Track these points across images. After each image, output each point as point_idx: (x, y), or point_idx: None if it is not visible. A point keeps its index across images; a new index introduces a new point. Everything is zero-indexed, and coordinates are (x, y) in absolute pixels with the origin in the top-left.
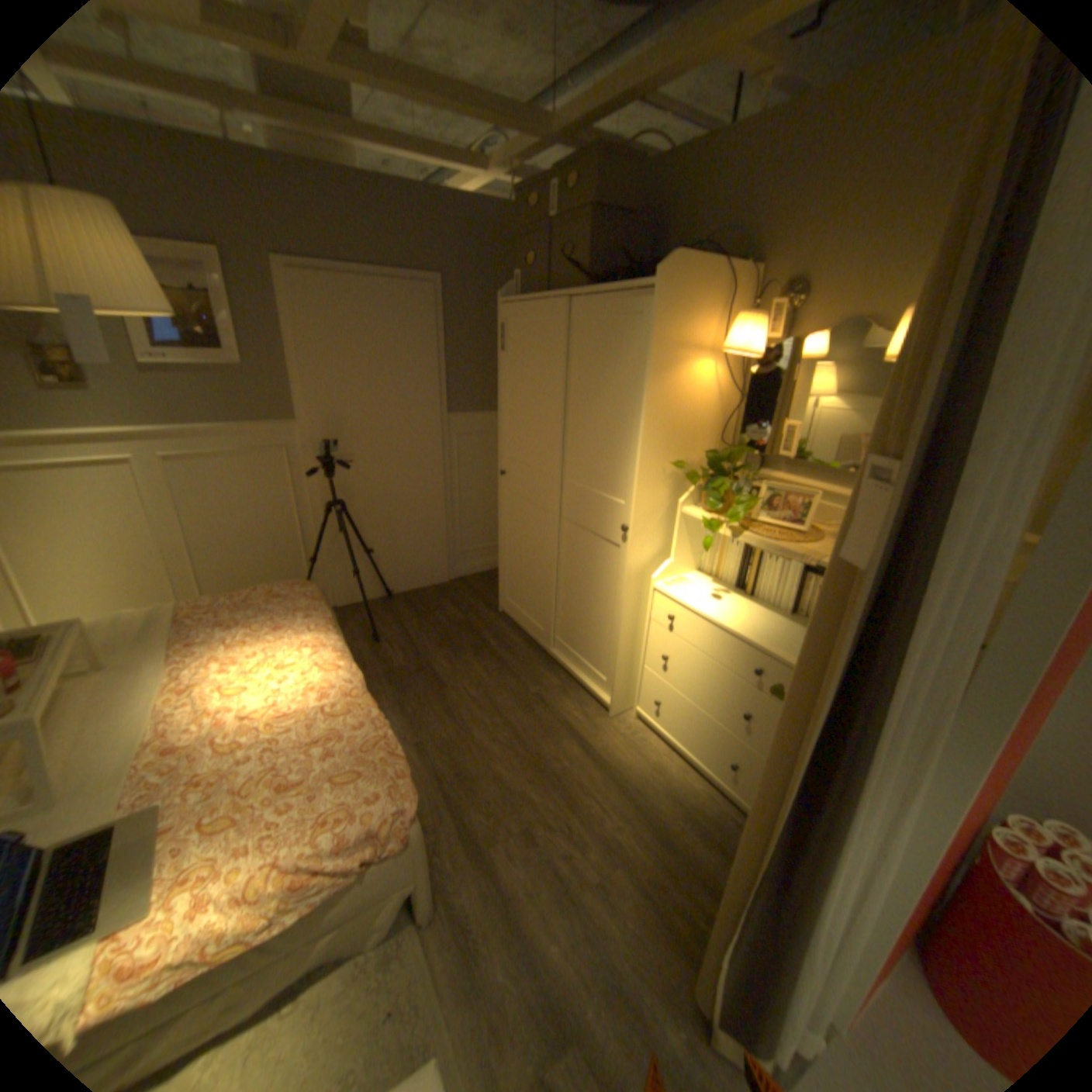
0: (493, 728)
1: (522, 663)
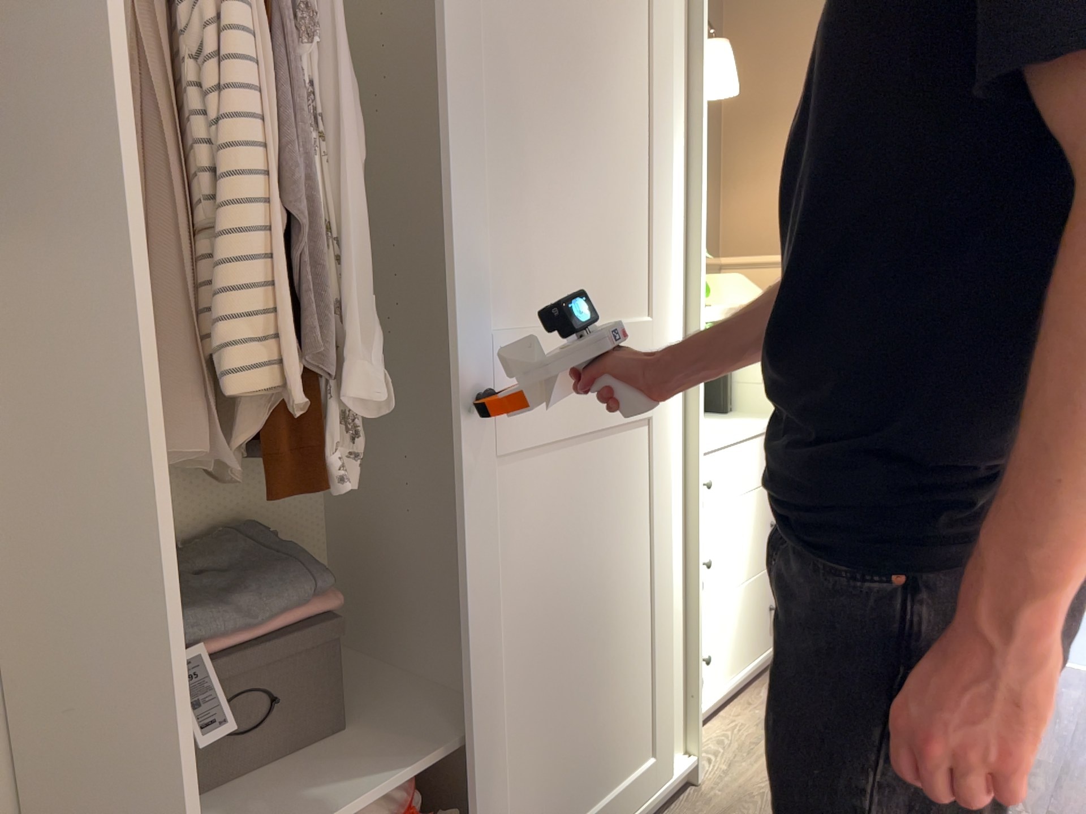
0: None
1: None
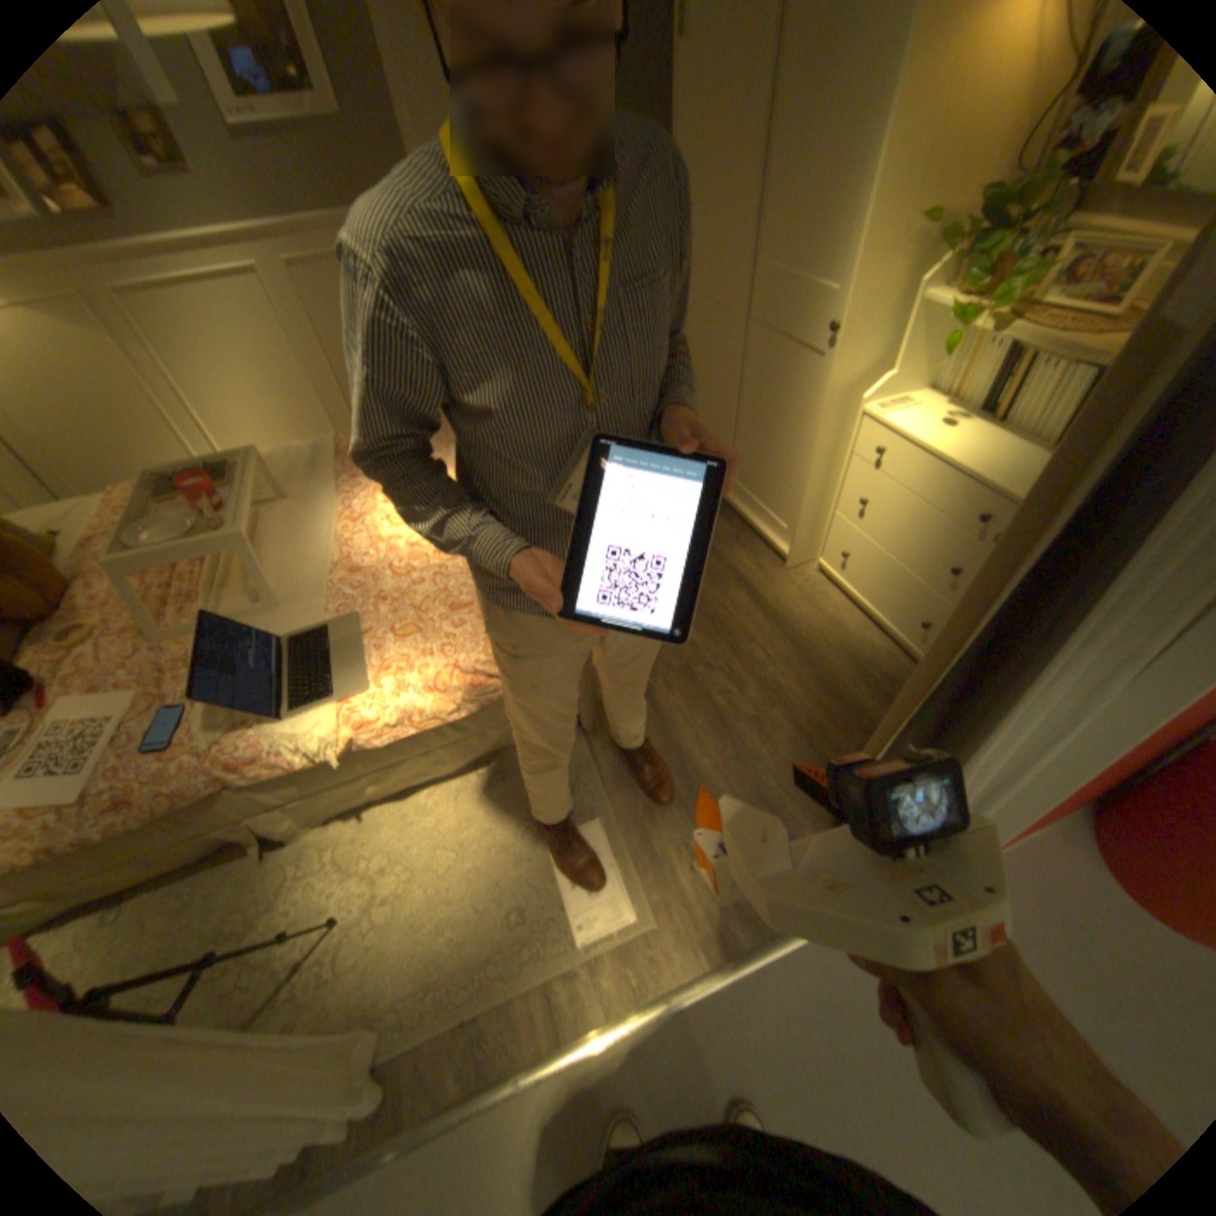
0: None
1: None
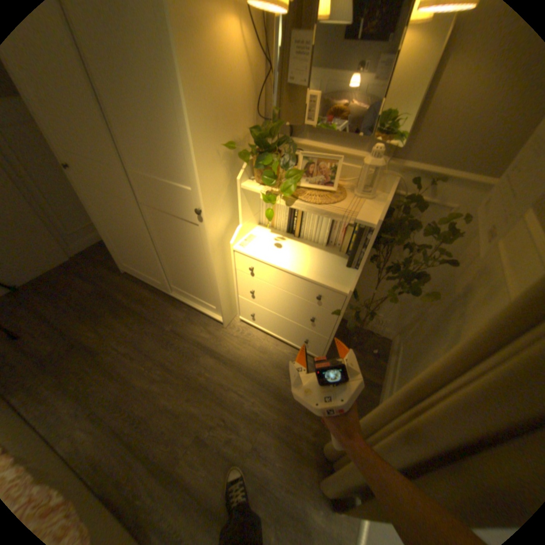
0: (148, 372)
1: (154, 310)
